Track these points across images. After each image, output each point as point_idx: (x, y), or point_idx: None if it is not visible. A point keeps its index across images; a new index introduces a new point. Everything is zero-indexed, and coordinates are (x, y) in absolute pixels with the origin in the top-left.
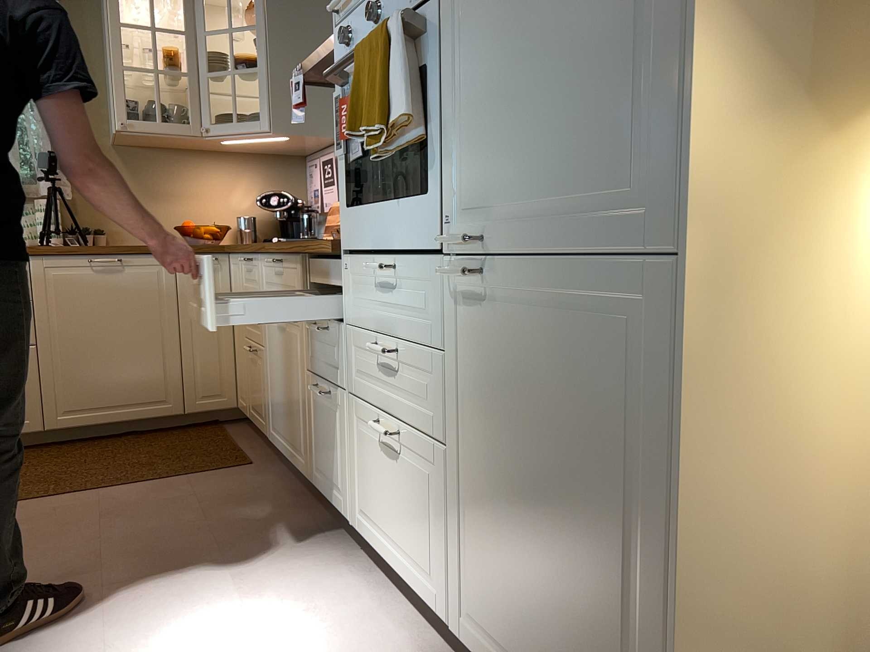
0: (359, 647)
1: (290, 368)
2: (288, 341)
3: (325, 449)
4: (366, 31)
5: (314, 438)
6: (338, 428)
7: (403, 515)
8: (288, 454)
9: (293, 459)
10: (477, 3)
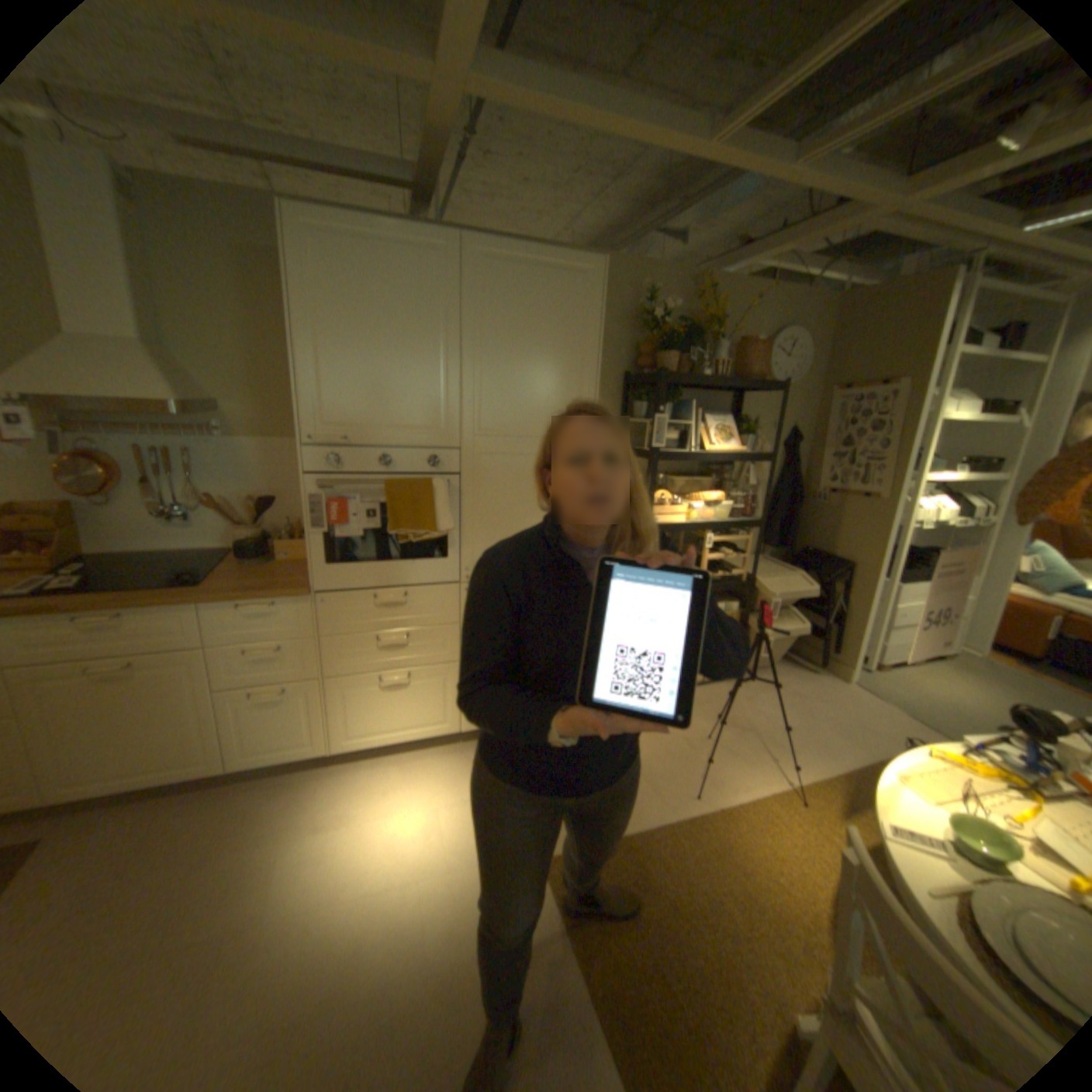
0: (420, 778)
1: (149, 707)
2: (144, 685)
3: (267, 733)
4: (360, 465)
5: (232, 738)
6: (297, 708)
7: (408, 711)
8: (145, 783)
9: (164, 779)
10: (487, 490)
